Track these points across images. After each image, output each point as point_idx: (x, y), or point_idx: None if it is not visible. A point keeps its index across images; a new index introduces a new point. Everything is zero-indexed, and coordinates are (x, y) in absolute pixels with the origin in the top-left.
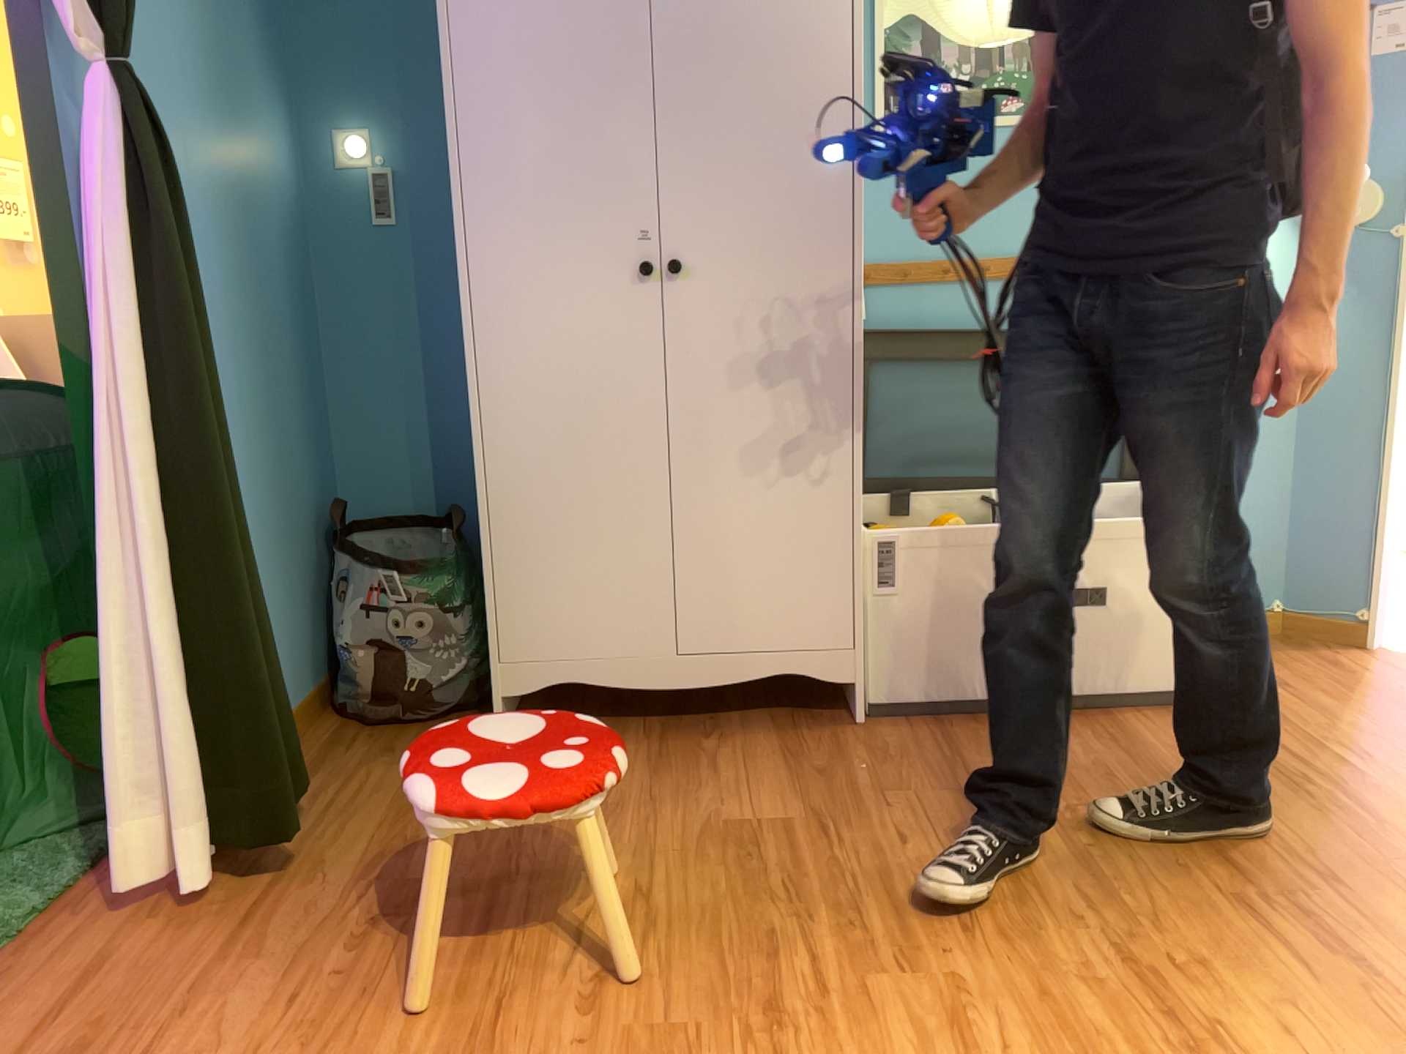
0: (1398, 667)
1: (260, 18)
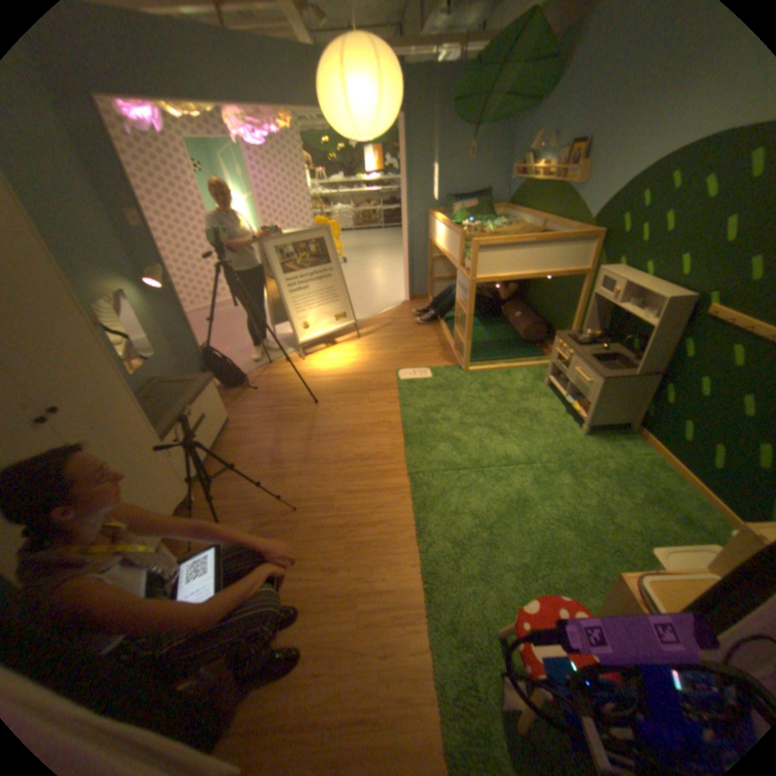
0: (228, 388)
1: None
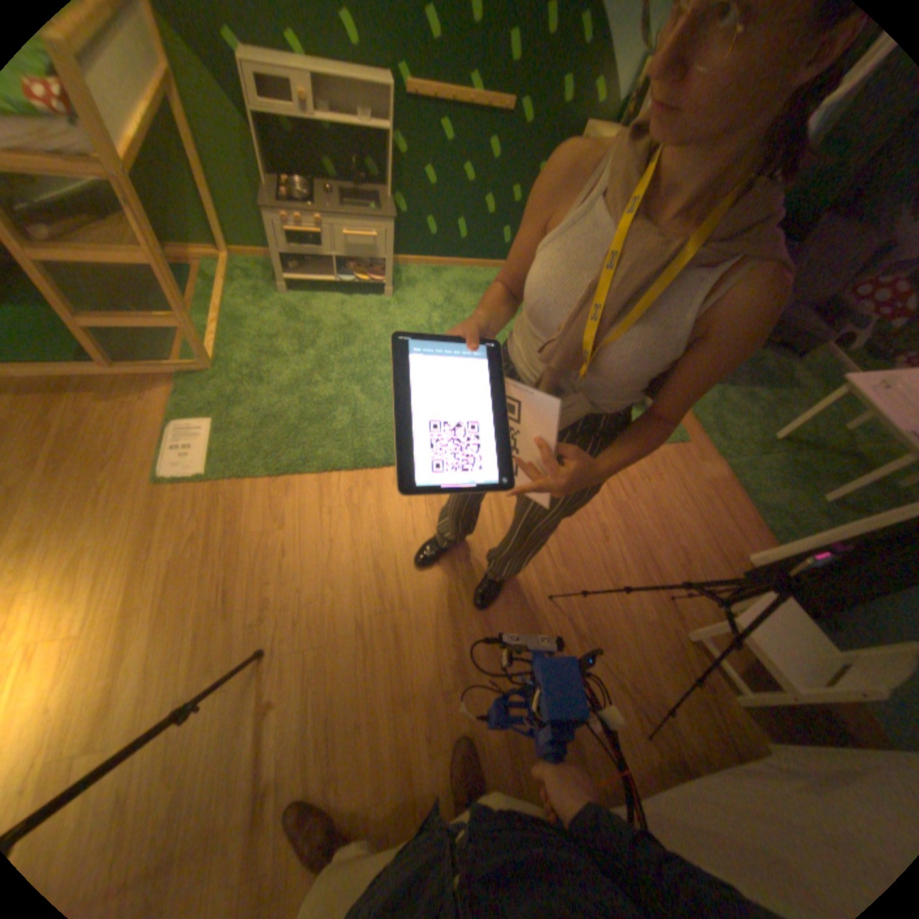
0: None
1: None
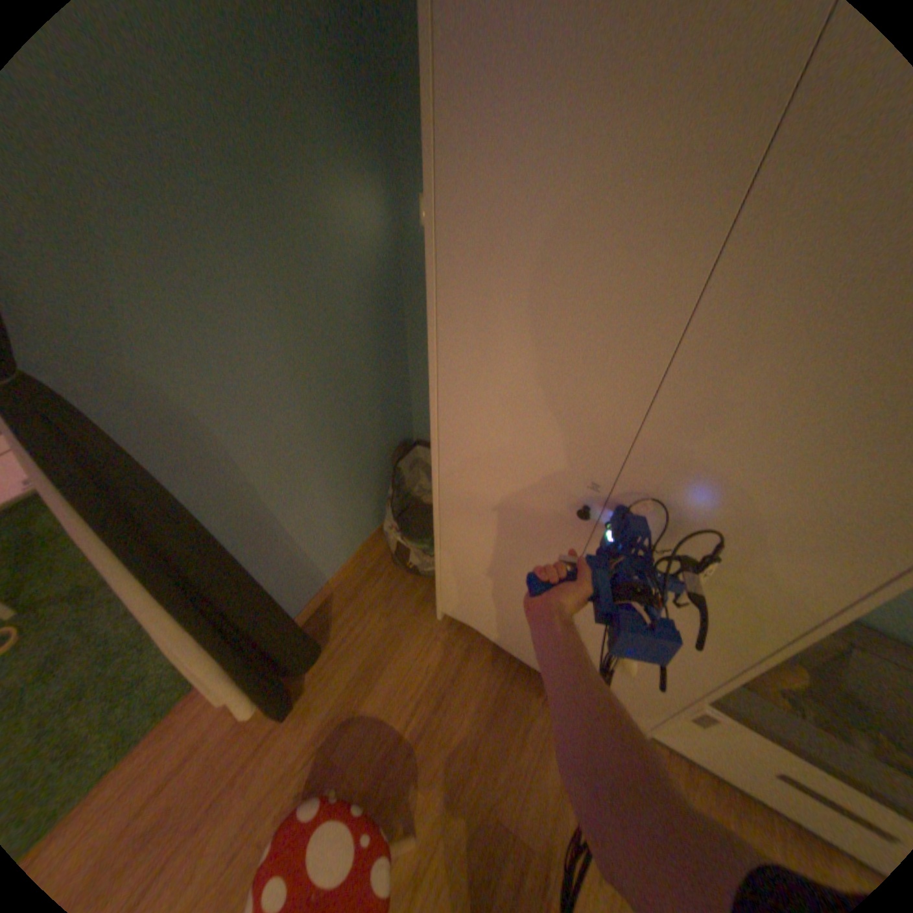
0: None
1: (343, 83)
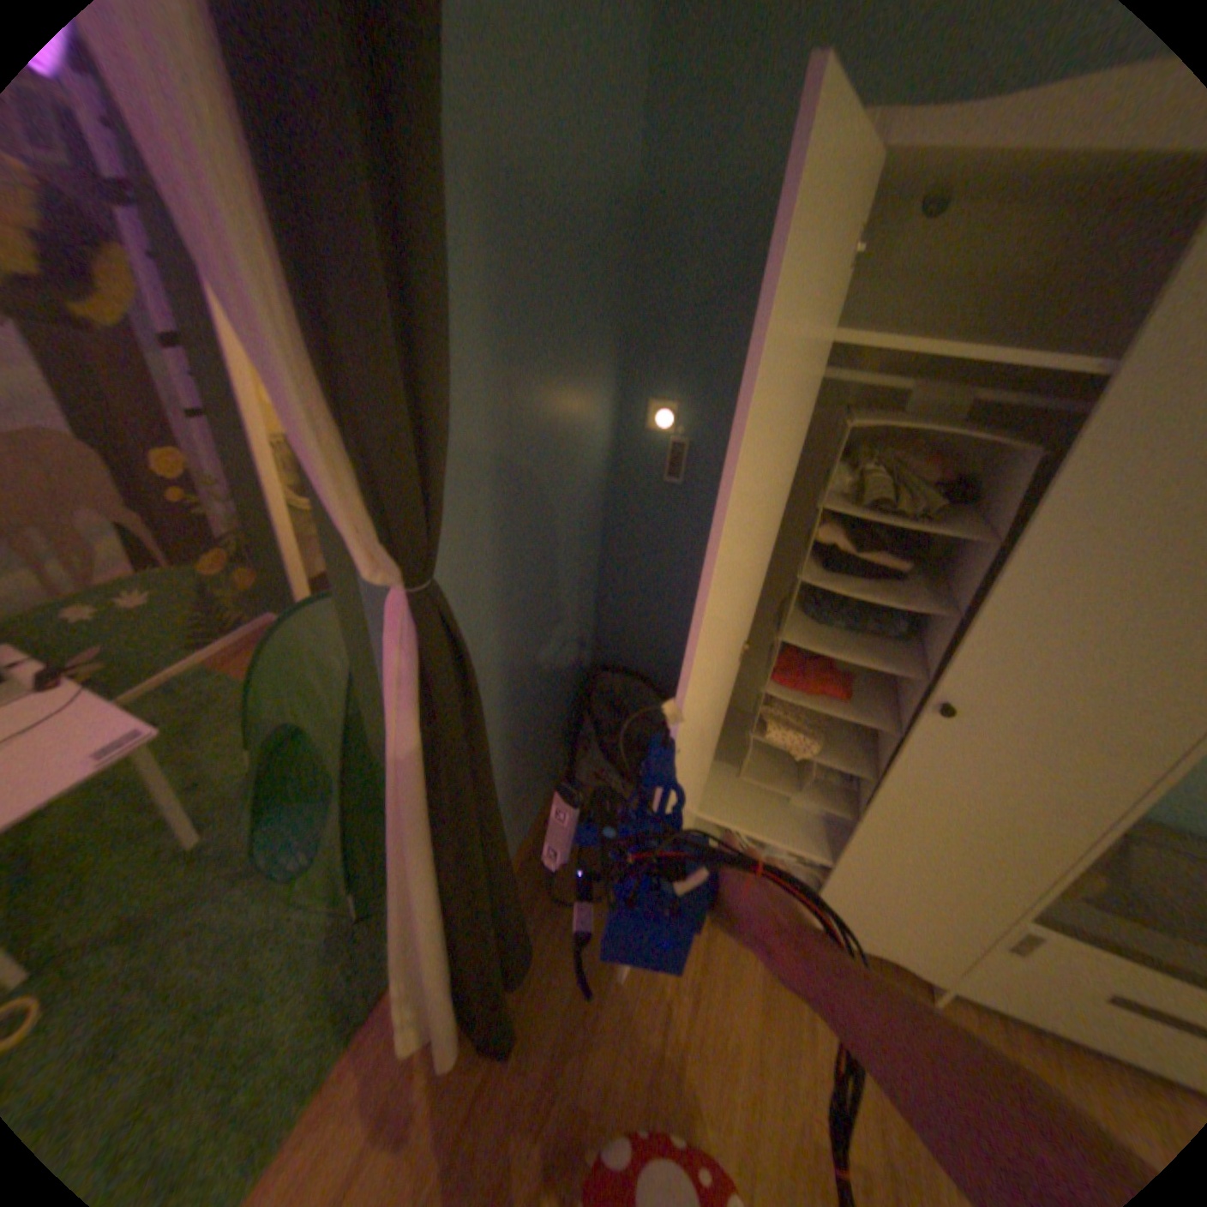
0: None
1: (606, 302)
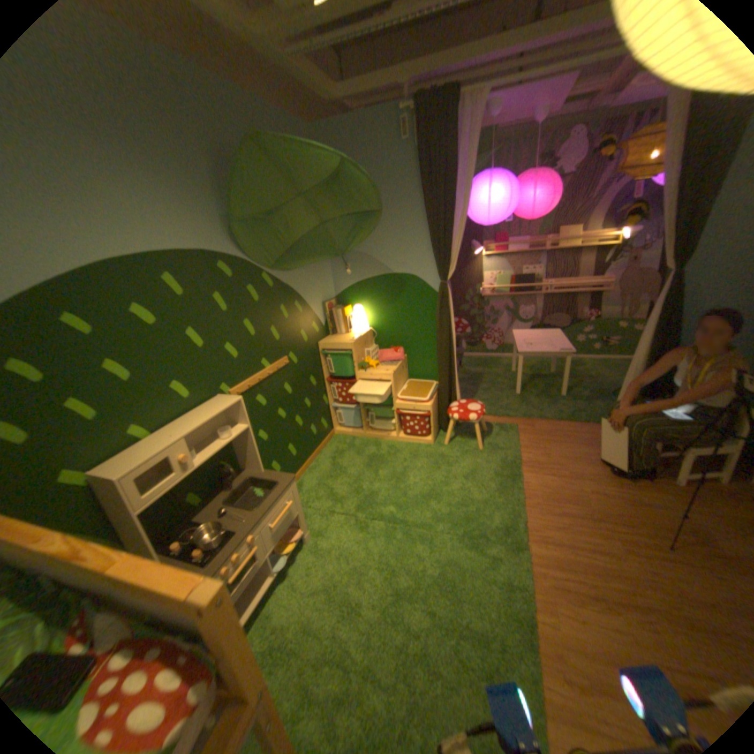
0: None
1: None
